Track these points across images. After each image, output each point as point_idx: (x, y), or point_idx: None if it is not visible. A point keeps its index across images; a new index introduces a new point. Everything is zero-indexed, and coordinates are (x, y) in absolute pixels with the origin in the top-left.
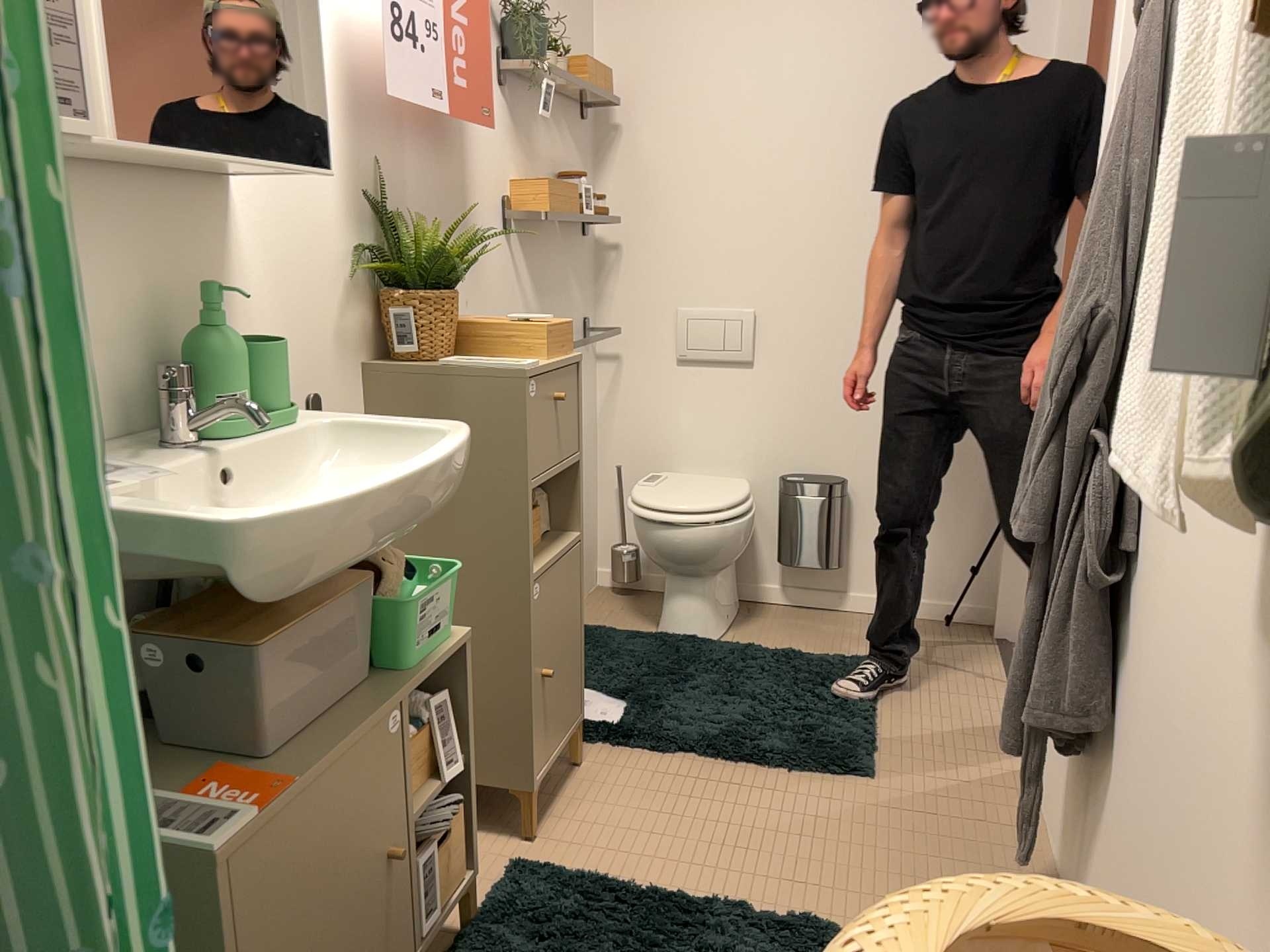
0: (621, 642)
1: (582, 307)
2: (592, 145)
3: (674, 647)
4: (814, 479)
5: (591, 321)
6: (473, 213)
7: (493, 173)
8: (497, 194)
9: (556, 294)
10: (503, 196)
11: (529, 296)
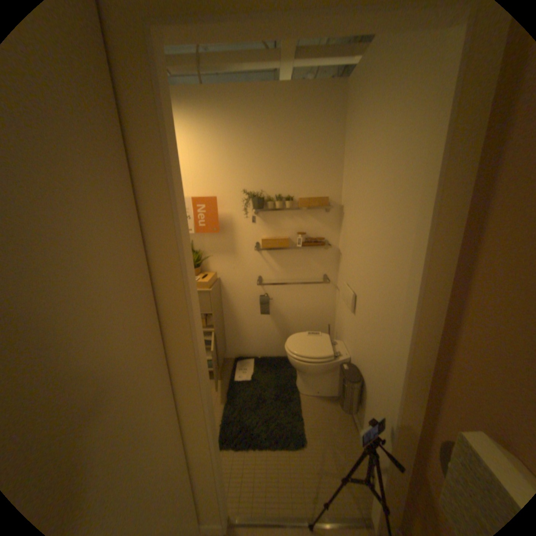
0: (284, 370)
1: (320, 269)
2: (335, 215)
3: (286, 383)
4: (354, 372)
5: (328, 274)
6: (234, 245)
7: (246, 234)
8: (249, 240)
9: (294, 265)
10: (253, 240)
11: (271, 265)
